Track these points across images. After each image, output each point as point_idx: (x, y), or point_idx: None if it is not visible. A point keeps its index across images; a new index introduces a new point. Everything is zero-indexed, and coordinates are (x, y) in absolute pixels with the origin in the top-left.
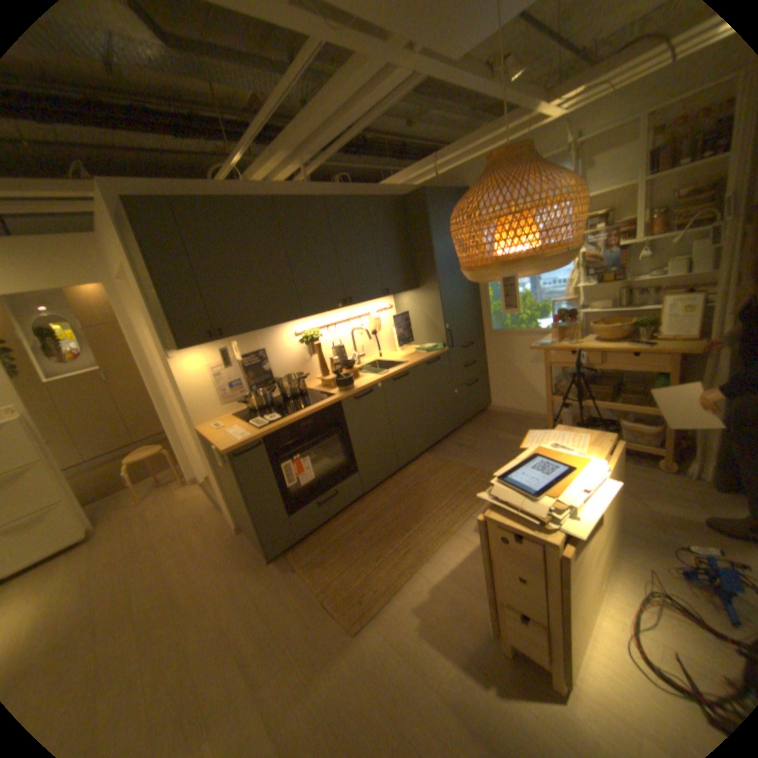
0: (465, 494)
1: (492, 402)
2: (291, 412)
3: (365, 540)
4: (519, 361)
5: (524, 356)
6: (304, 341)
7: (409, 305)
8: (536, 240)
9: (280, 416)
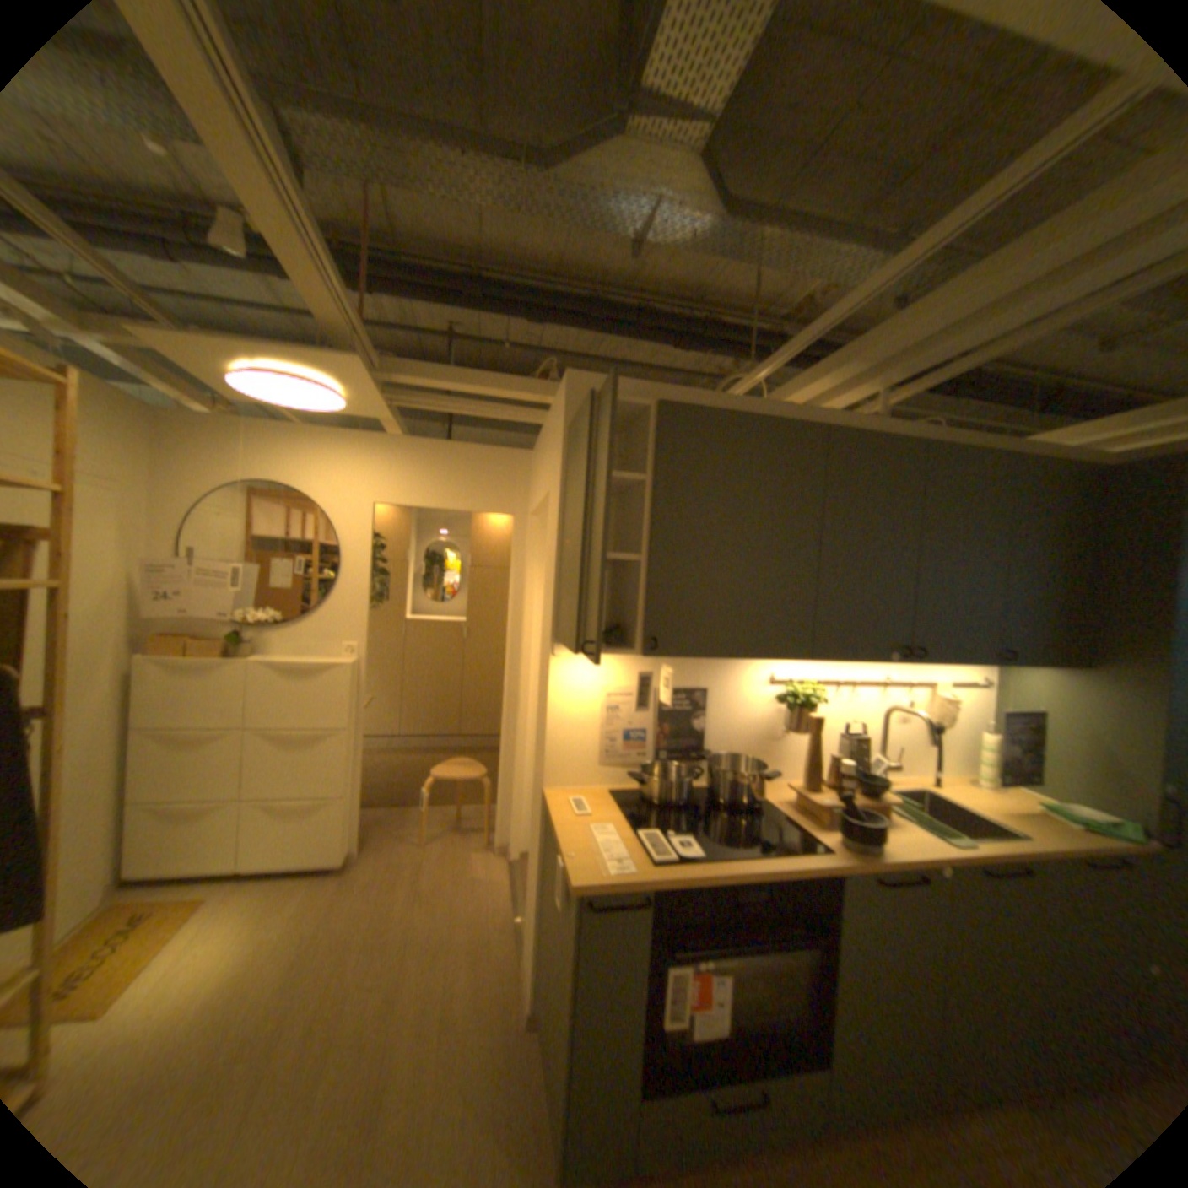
0: None
1: None
2: (727, 851)
3: None
4: None
5: None
6: (789, 700)
7: (1047, 695)
8: None
9: (701, 849)
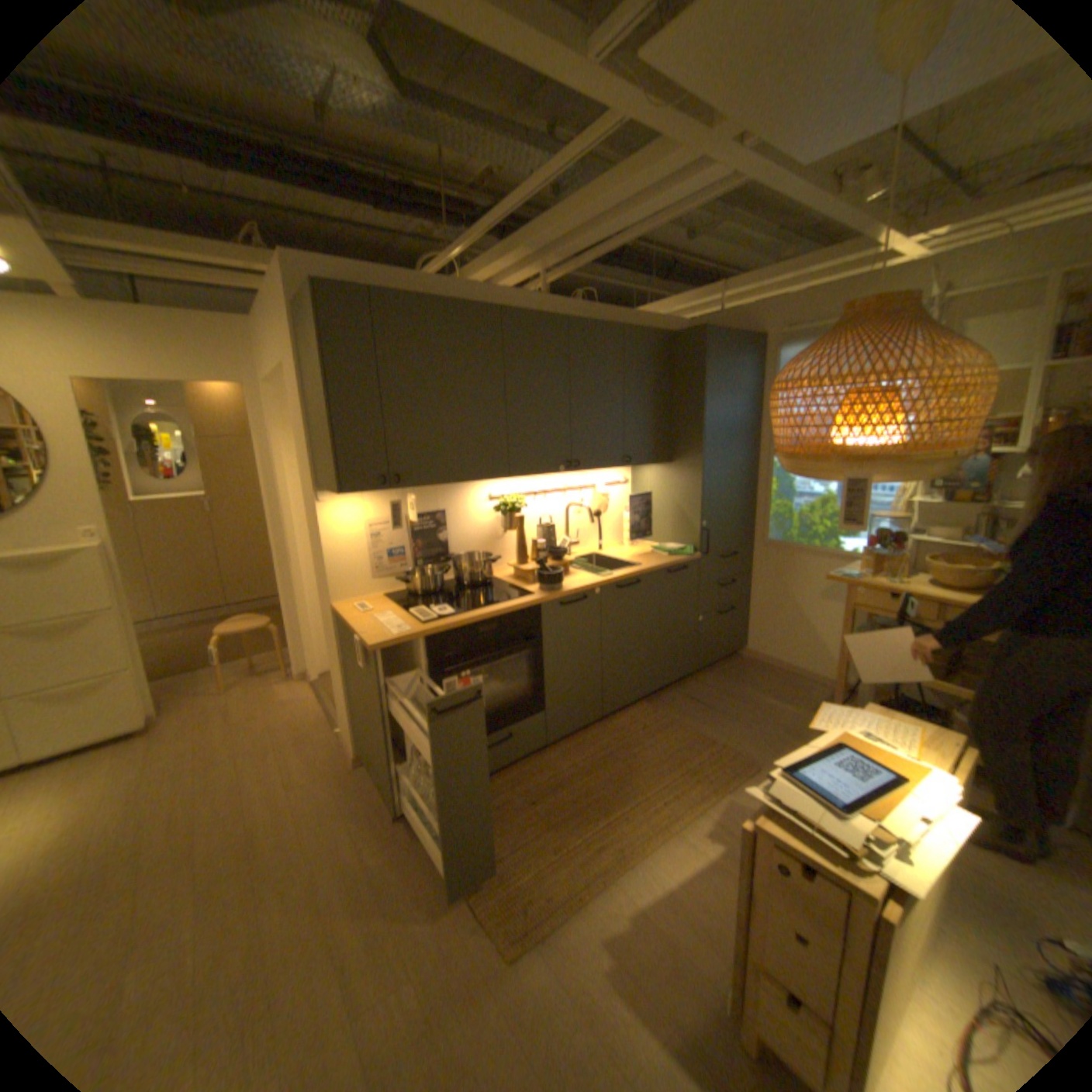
0: (697, 777)
1: (749, 644)
2: (469, 608)
3: (540, 817)
4: (802, 592)
5: (810, 587)
6: (501, 509)
7: (653, 483)
8: (912, 434)
9: (453, 611)
